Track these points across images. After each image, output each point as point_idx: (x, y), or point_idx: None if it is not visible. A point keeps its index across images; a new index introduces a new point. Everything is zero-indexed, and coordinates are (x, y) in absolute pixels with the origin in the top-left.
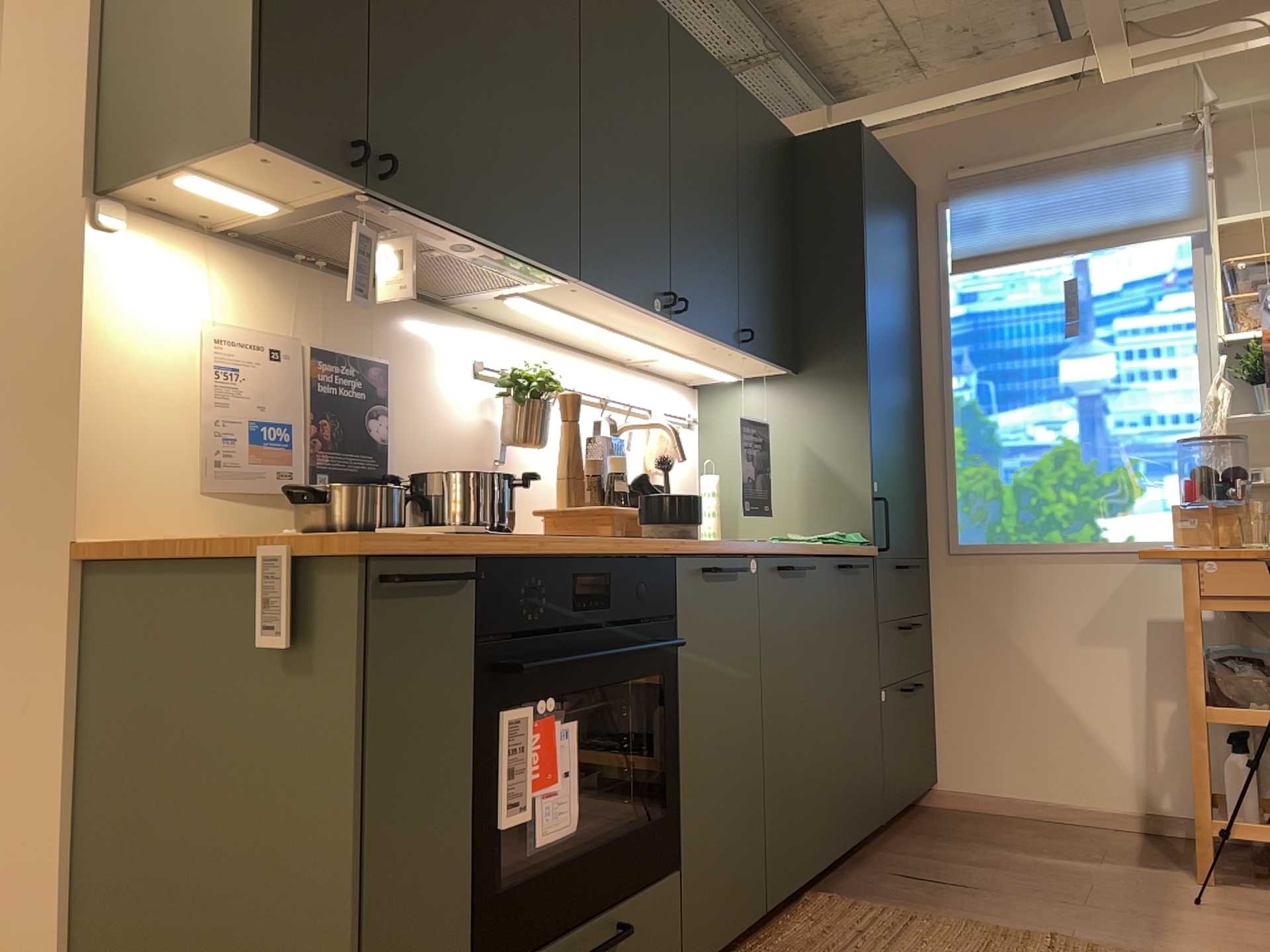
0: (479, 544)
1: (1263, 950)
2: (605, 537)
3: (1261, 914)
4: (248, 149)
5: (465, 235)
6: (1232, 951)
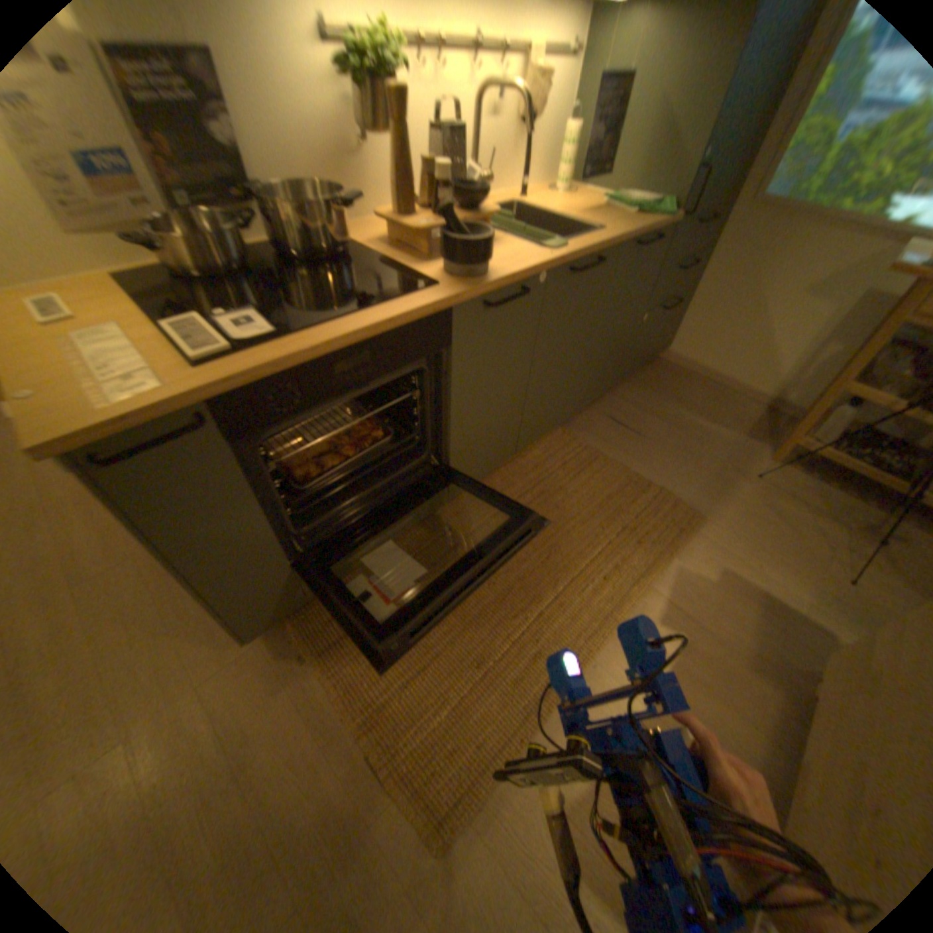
0: (199, 396)
1: (768, 524)
2: (382, 302)
3: (788, 494)
4: None
5: None
6: (750, 521)
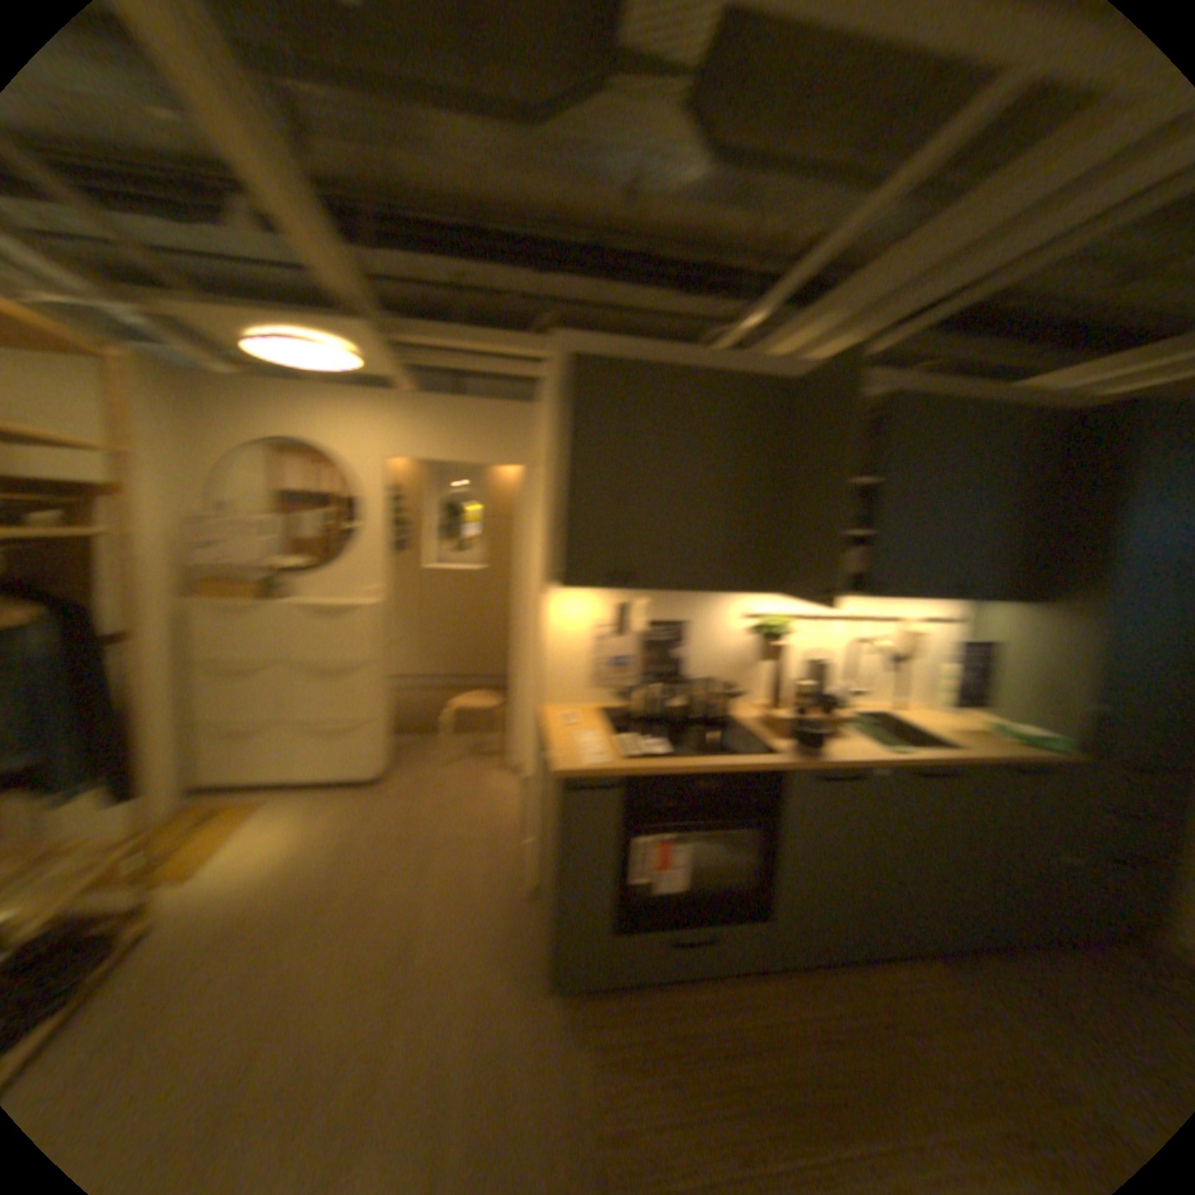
0: (626, 772)
1: None
2: (741, 754)
3: None
4: (568, 586)
5: (688, 591)
6: None
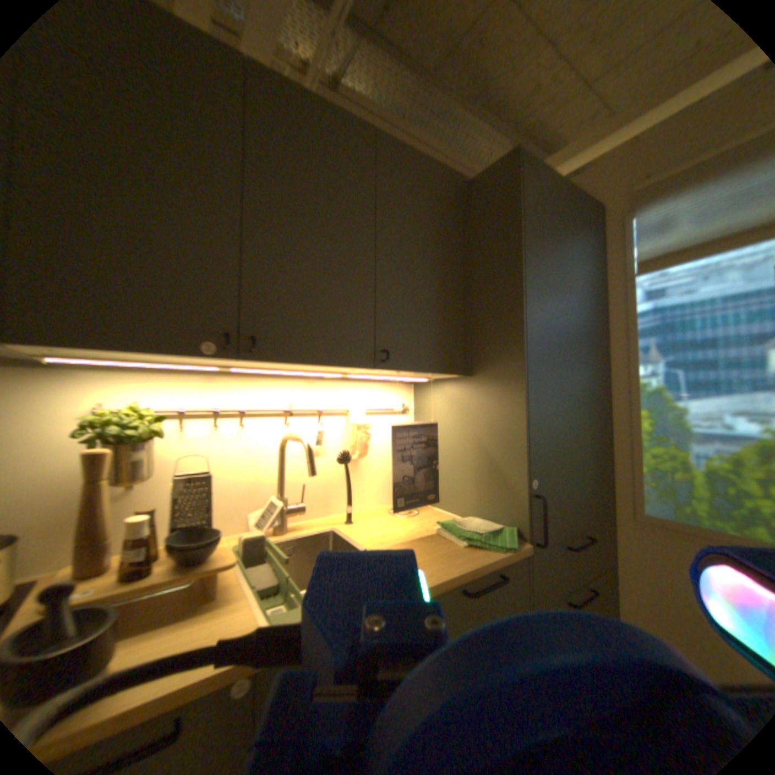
0: None
1: None
2: None
3: None
4: None
5: None
6: None
